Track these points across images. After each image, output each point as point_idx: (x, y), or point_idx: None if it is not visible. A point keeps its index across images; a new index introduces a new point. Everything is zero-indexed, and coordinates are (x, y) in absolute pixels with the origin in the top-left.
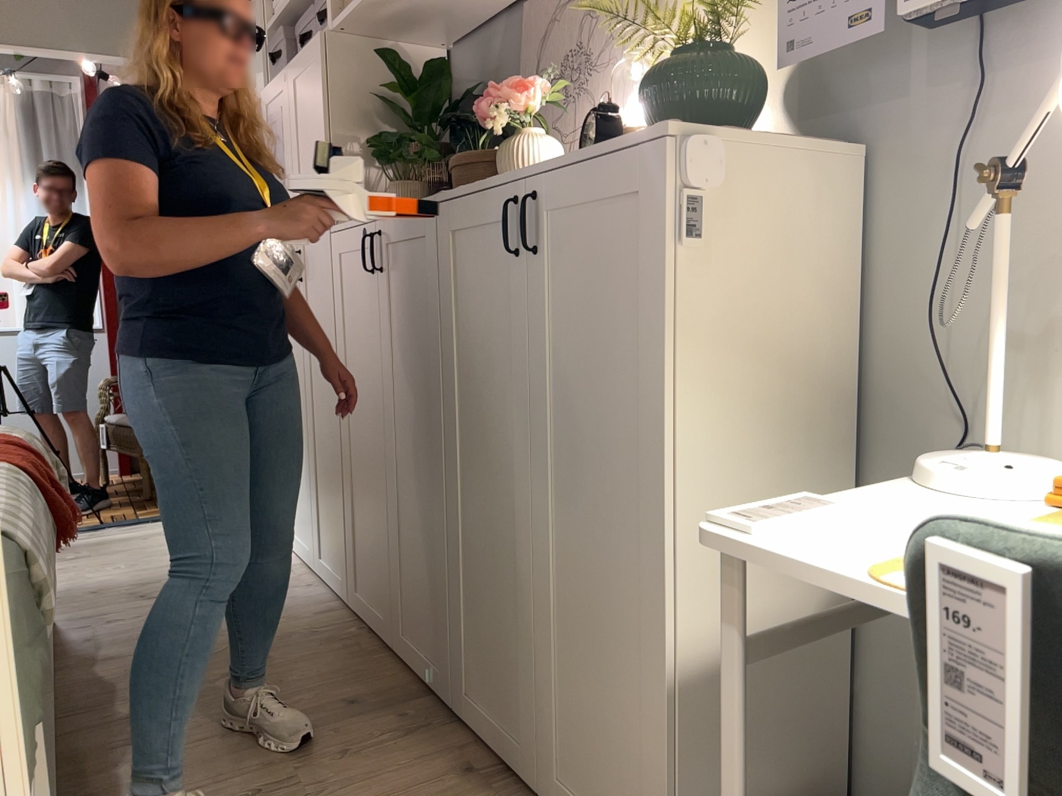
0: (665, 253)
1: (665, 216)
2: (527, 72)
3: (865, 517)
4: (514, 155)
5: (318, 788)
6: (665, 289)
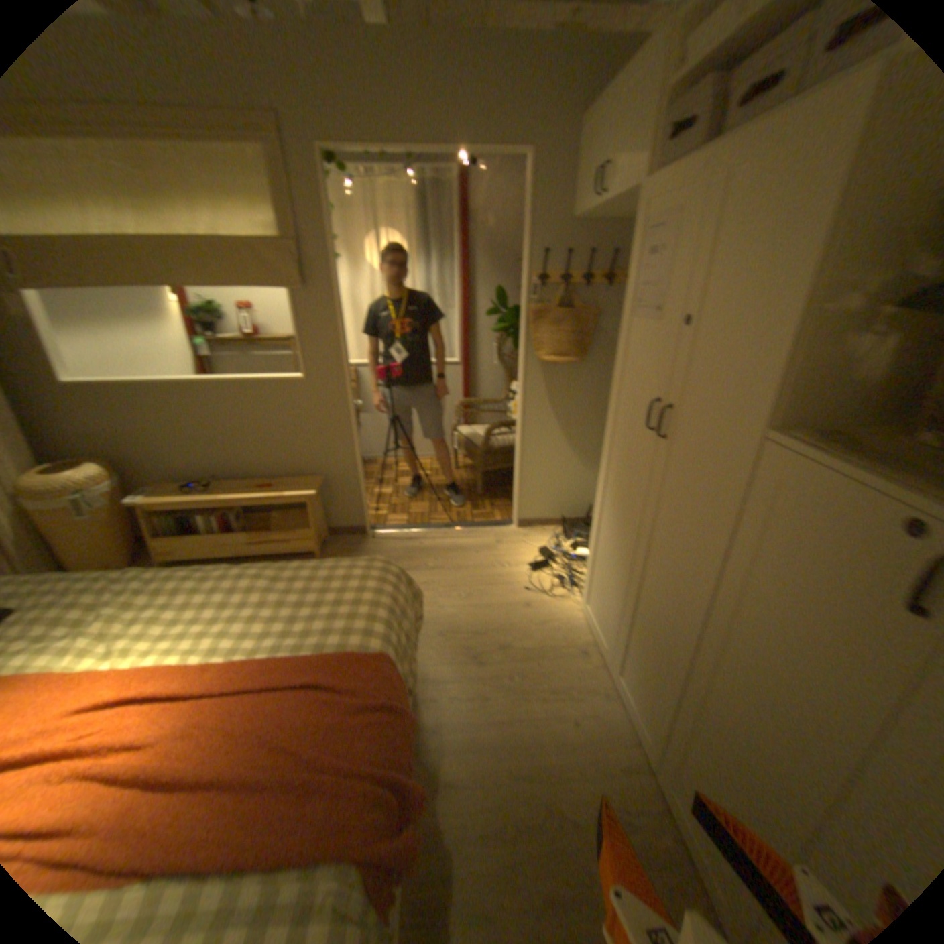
0: None
1: None
2: None
3: None
4: None
5: None
6: None
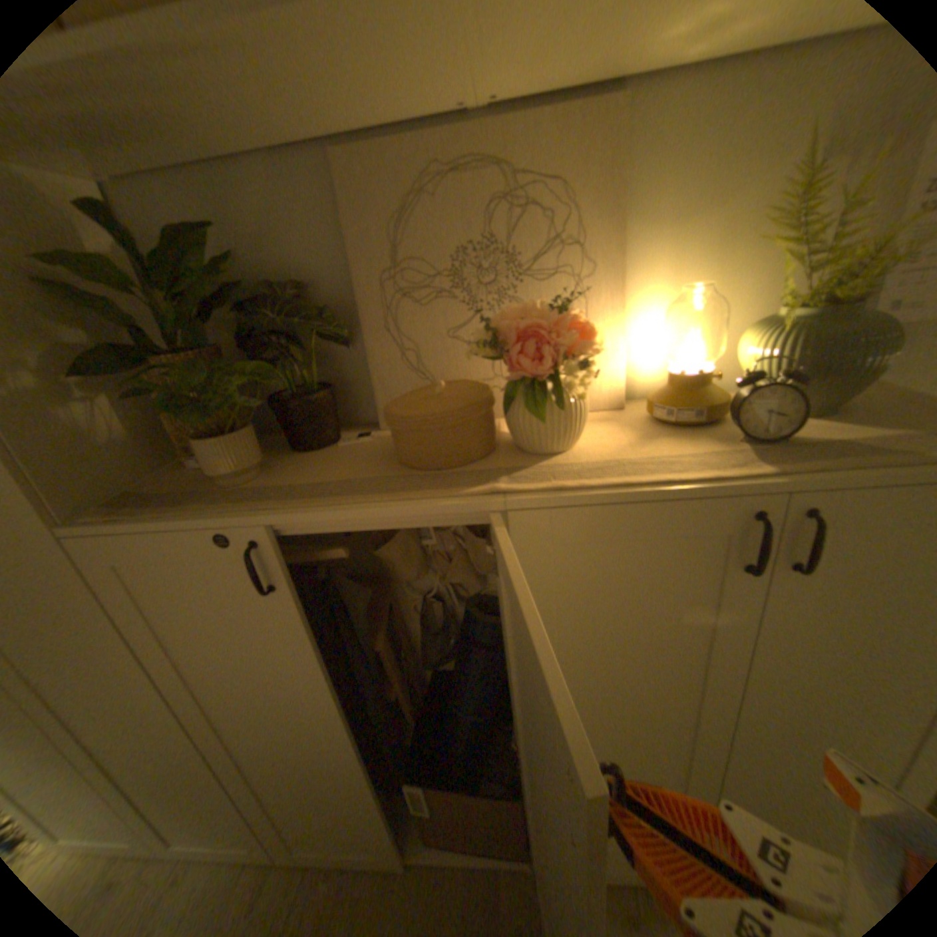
0: None
1: None
2: (365, 255)
3: None
4: (570, 413)
5: None
6: None
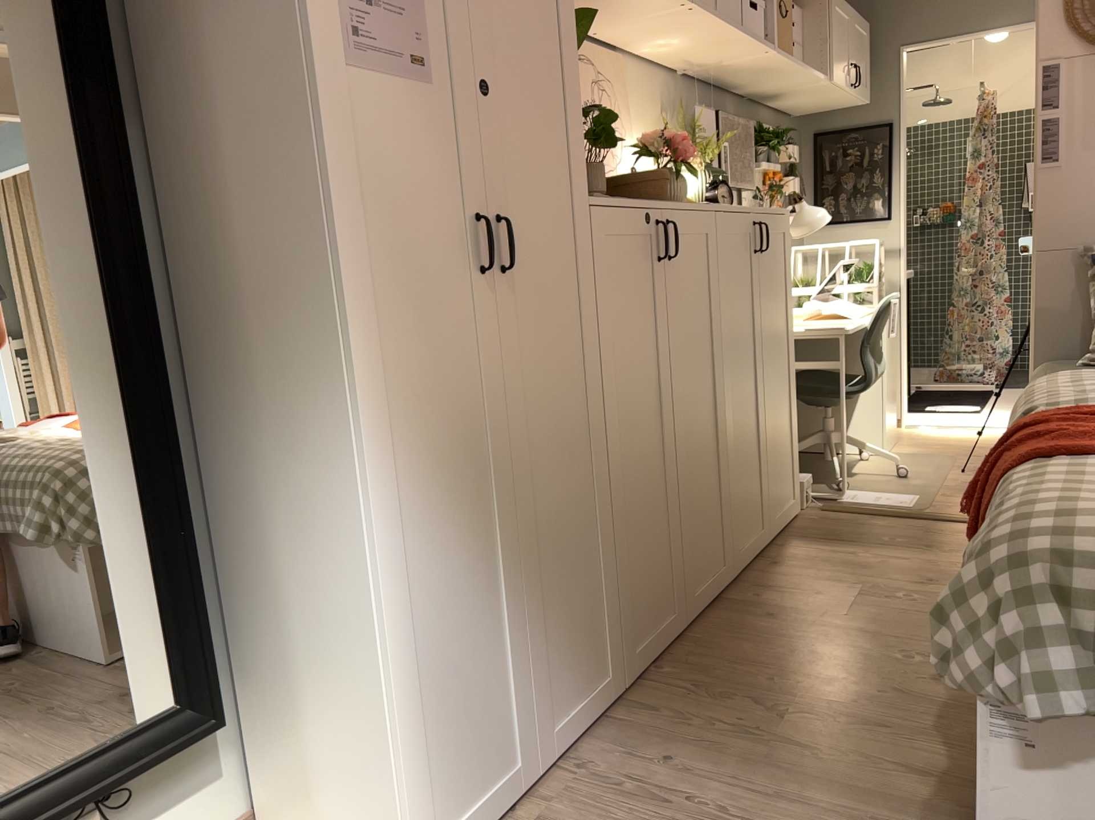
0: (786, 252)
1: (786, 239)
2: None
3: (798, 327)
4: (683, 184)
5: (845, 587)
6: (787, 266)
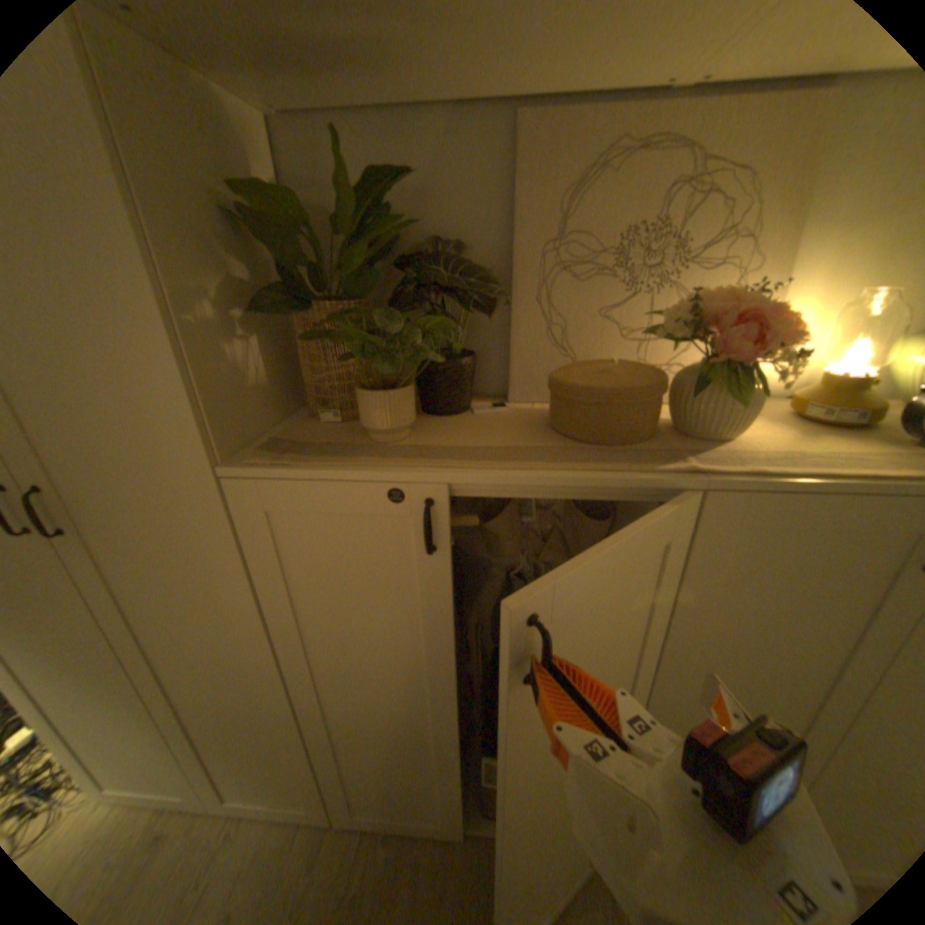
0: None
1: None
2: (534, 224)
3: None
4: (757, 403)
5: None
6: None
